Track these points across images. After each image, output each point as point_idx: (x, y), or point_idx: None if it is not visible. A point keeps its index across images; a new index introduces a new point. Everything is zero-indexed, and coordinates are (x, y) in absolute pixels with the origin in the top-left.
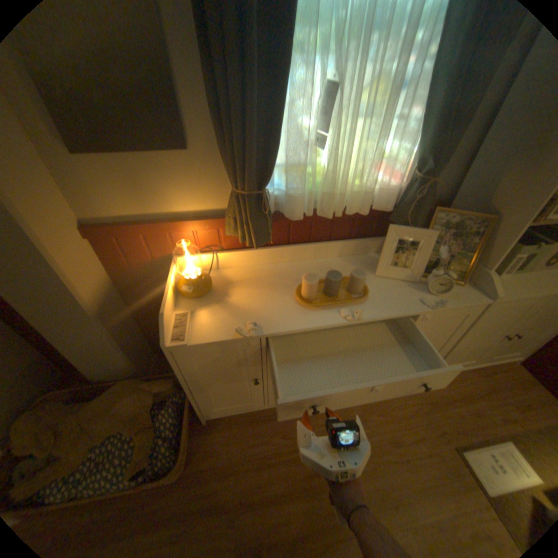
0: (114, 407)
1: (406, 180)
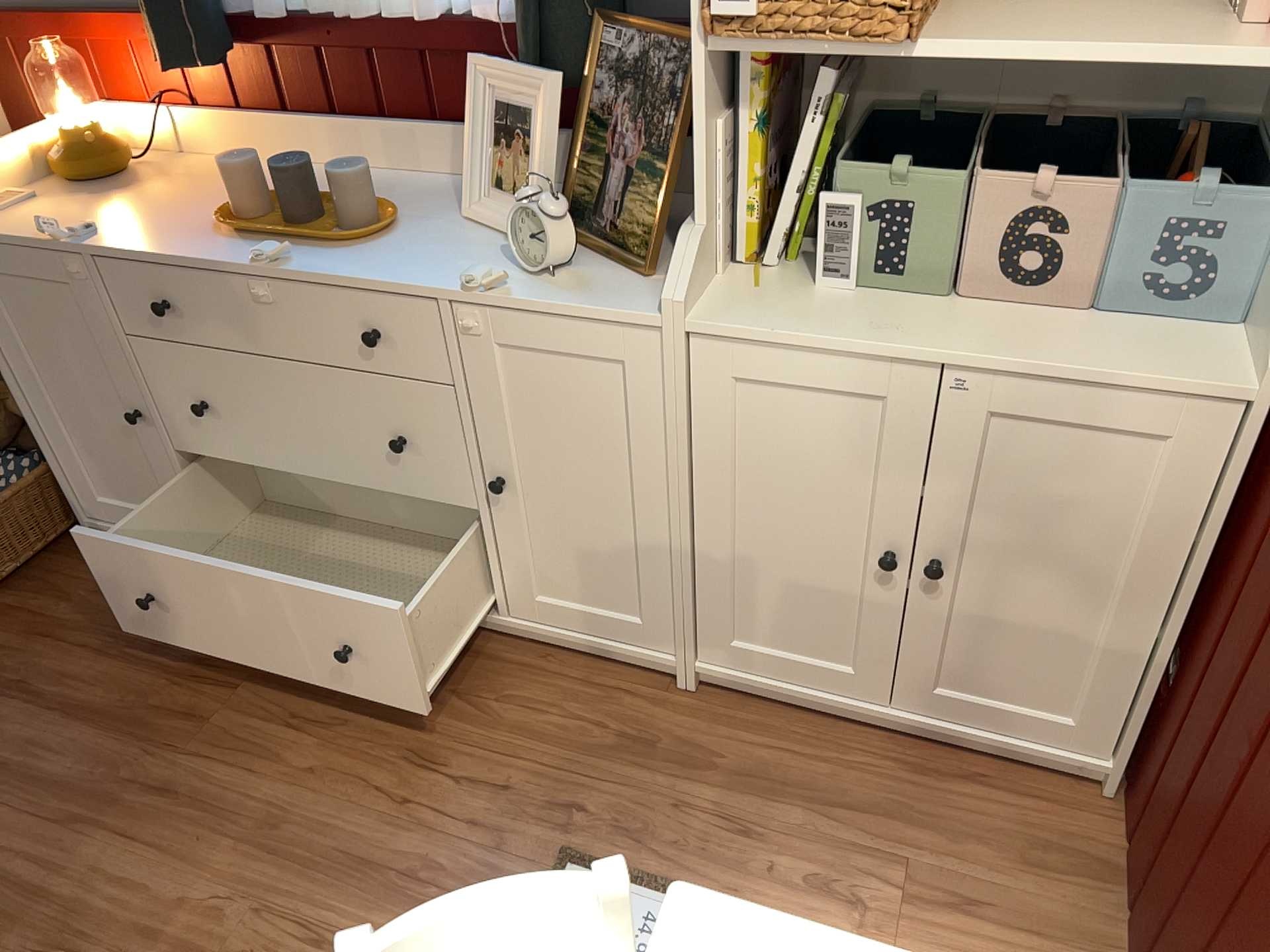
0: None
1: None
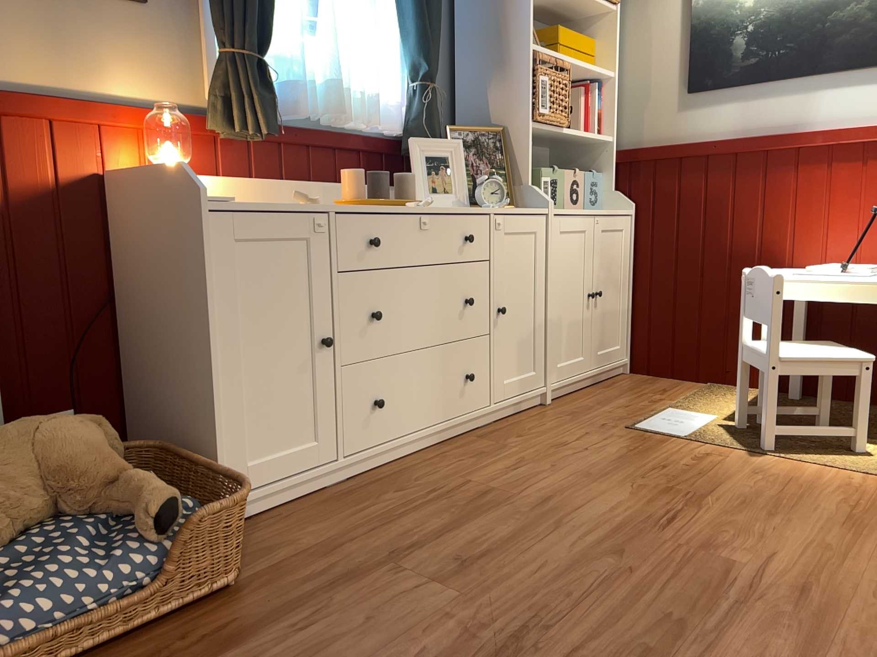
0: (34, 434)
1: (402, 105)
